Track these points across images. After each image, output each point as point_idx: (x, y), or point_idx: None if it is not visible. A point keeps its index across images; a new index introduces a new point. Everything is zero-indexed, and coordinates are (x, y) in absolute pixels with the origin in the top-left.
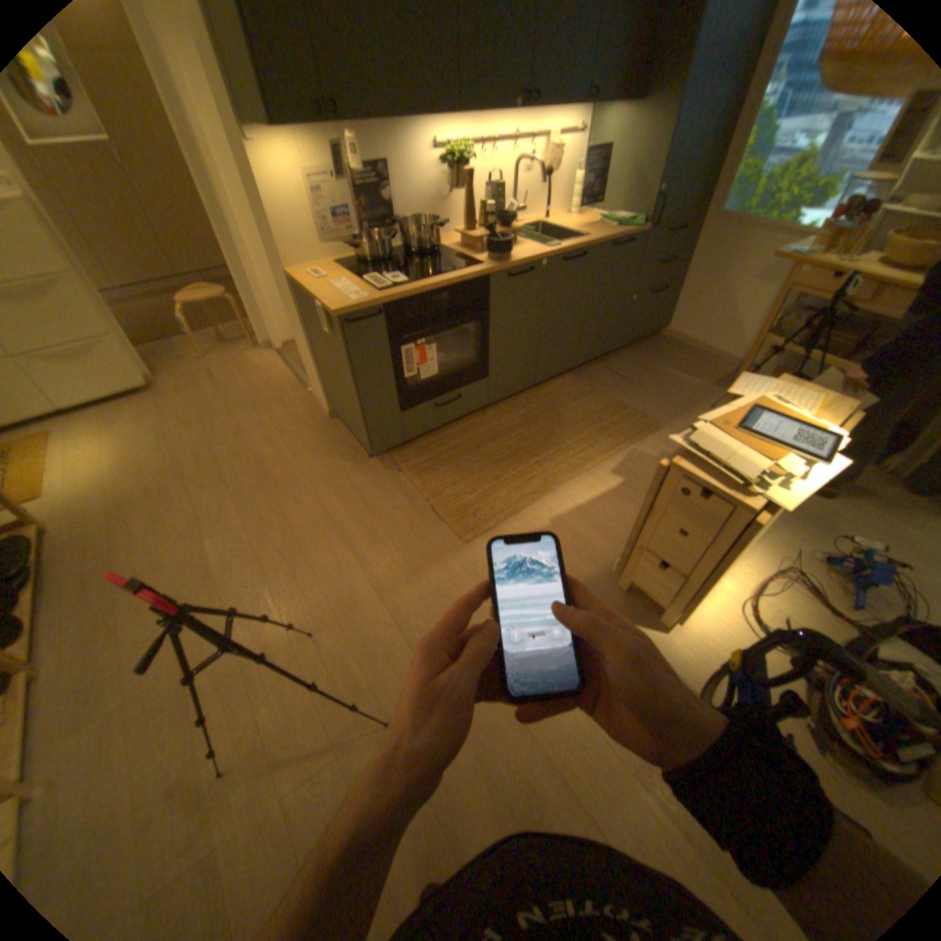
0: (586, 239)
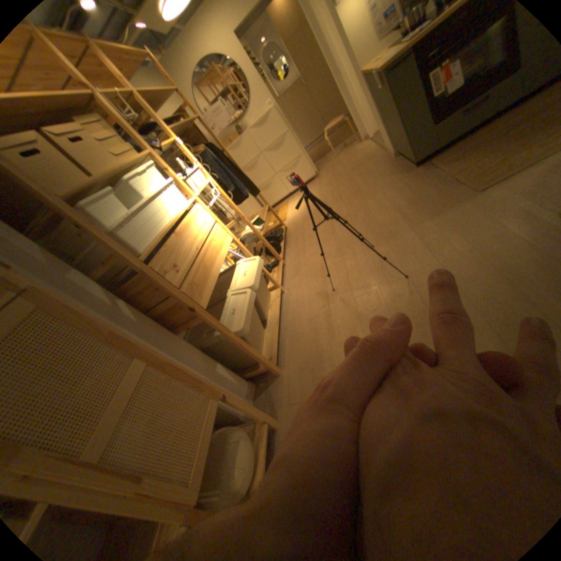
0: None
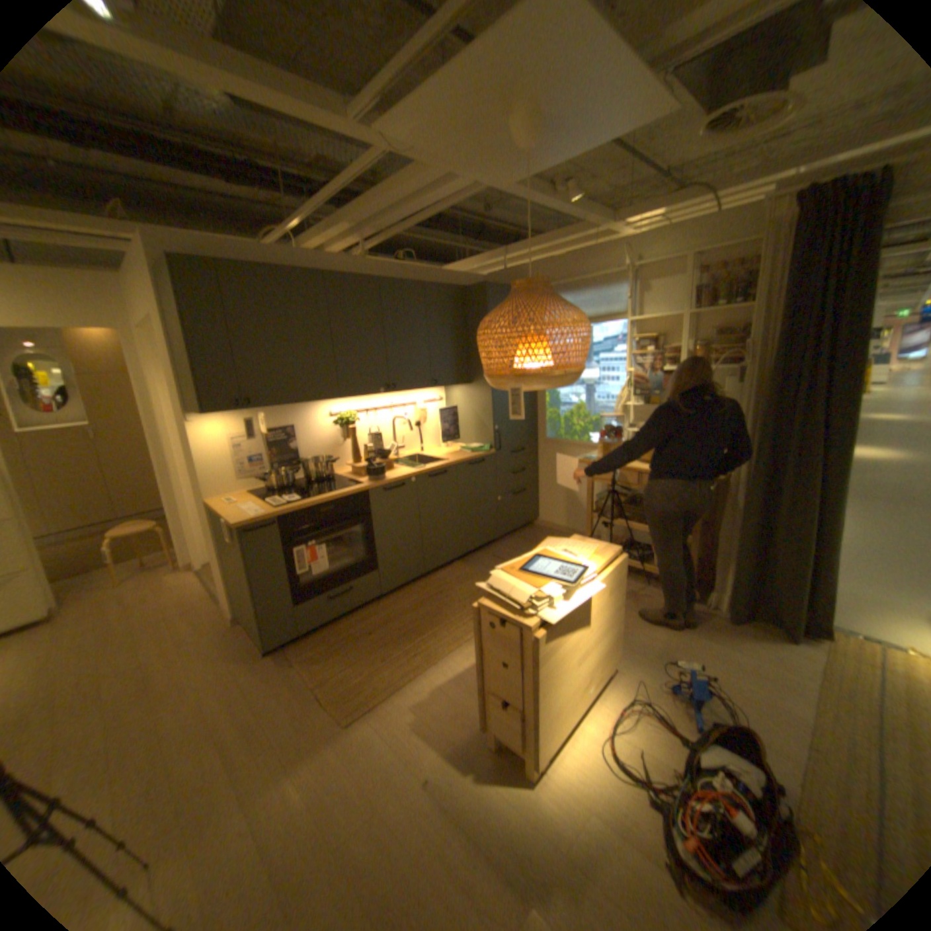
0: (446, 462)
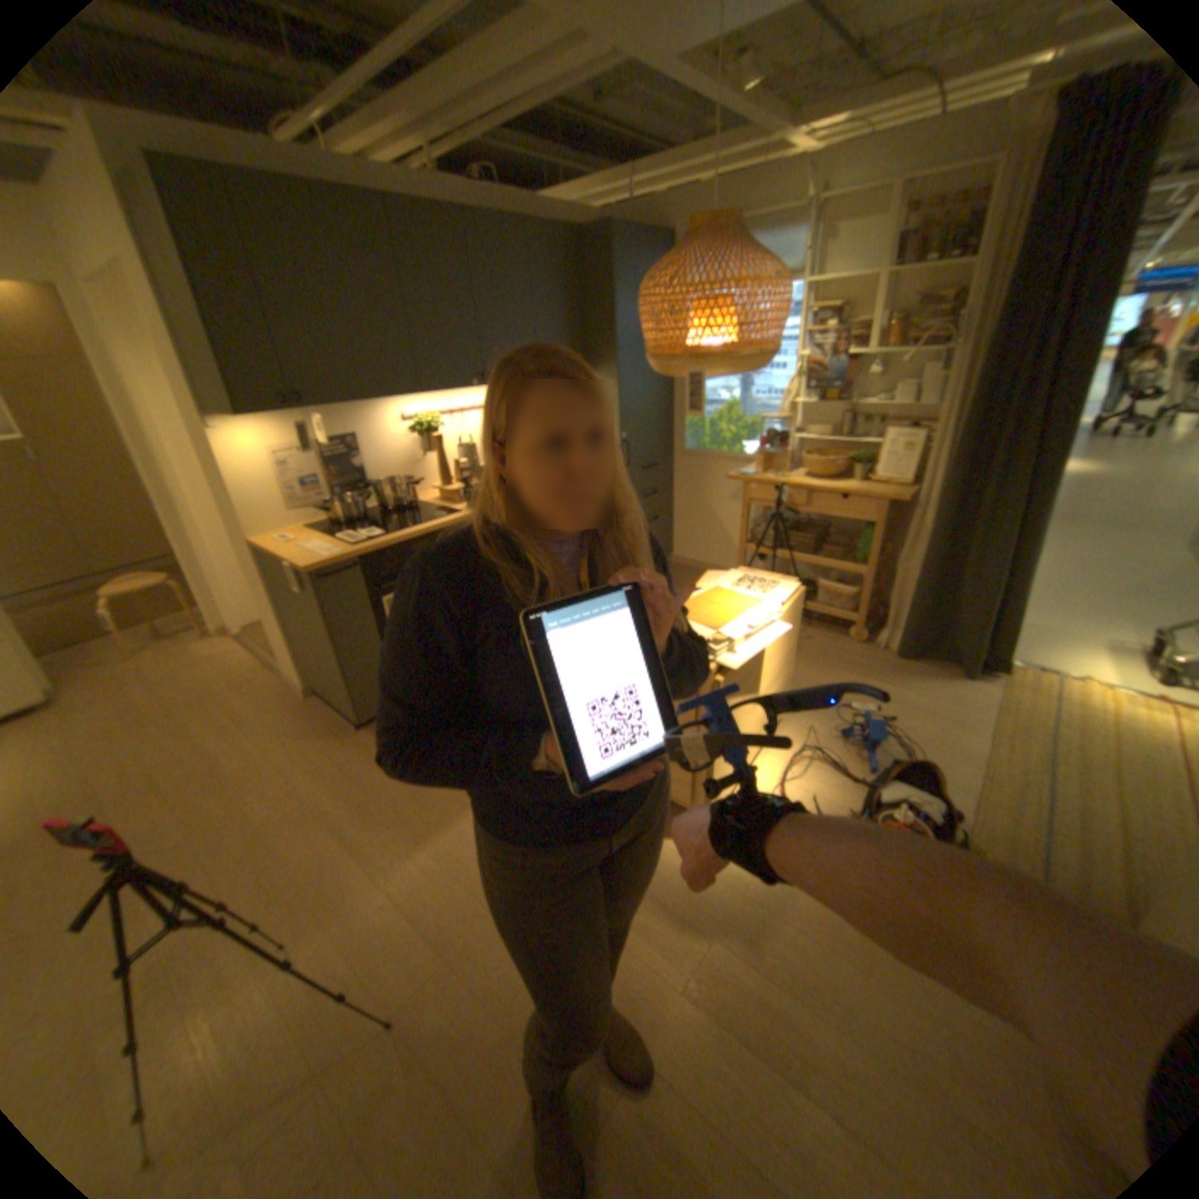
0: None
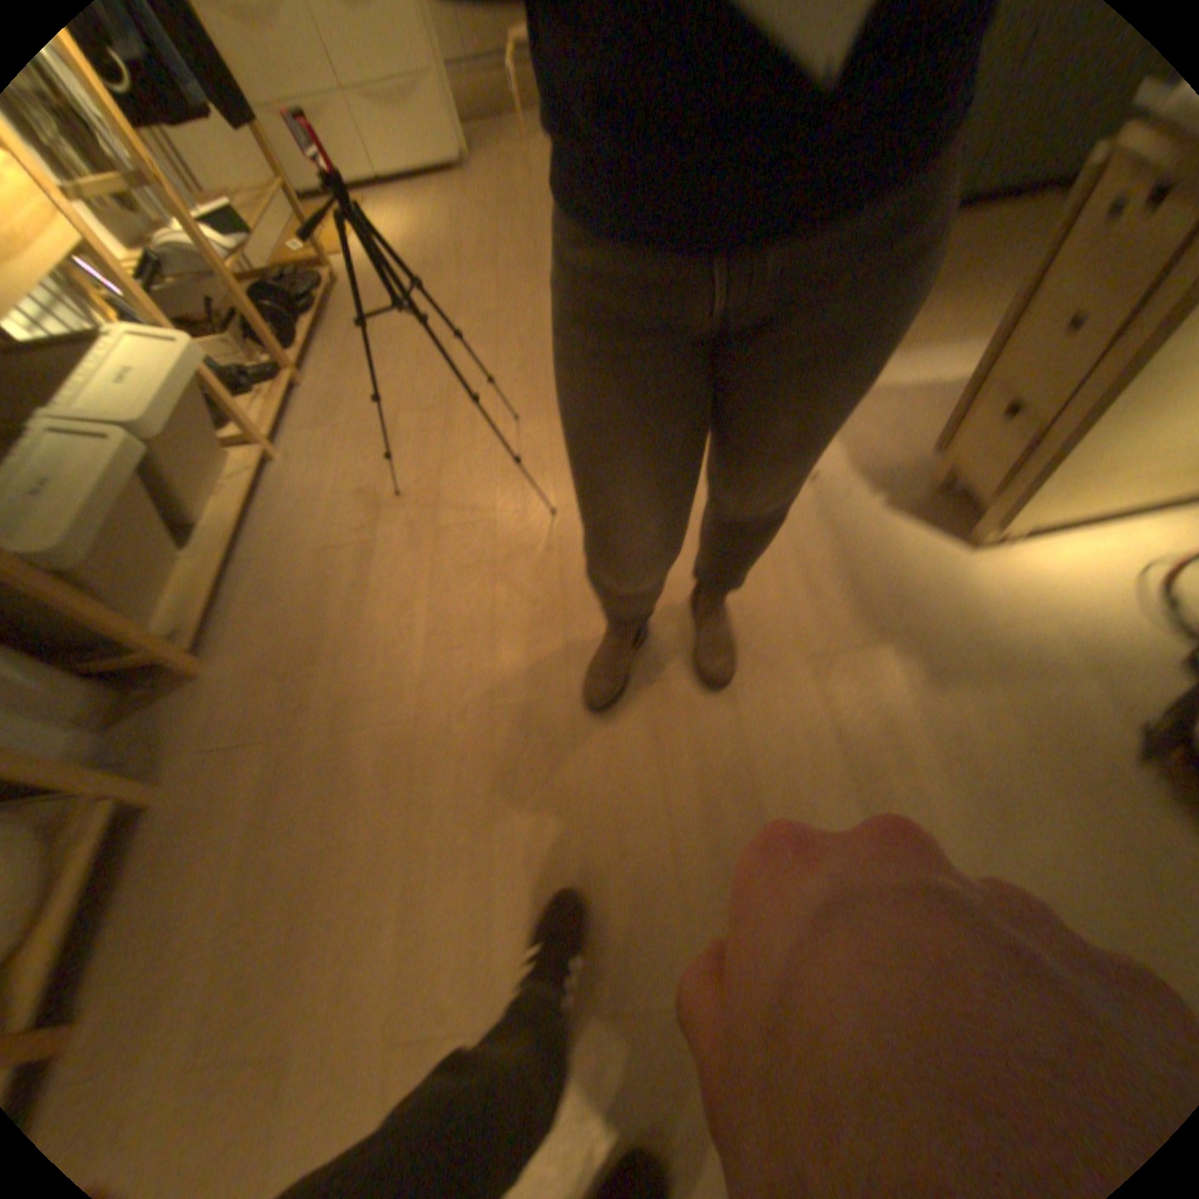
0: None
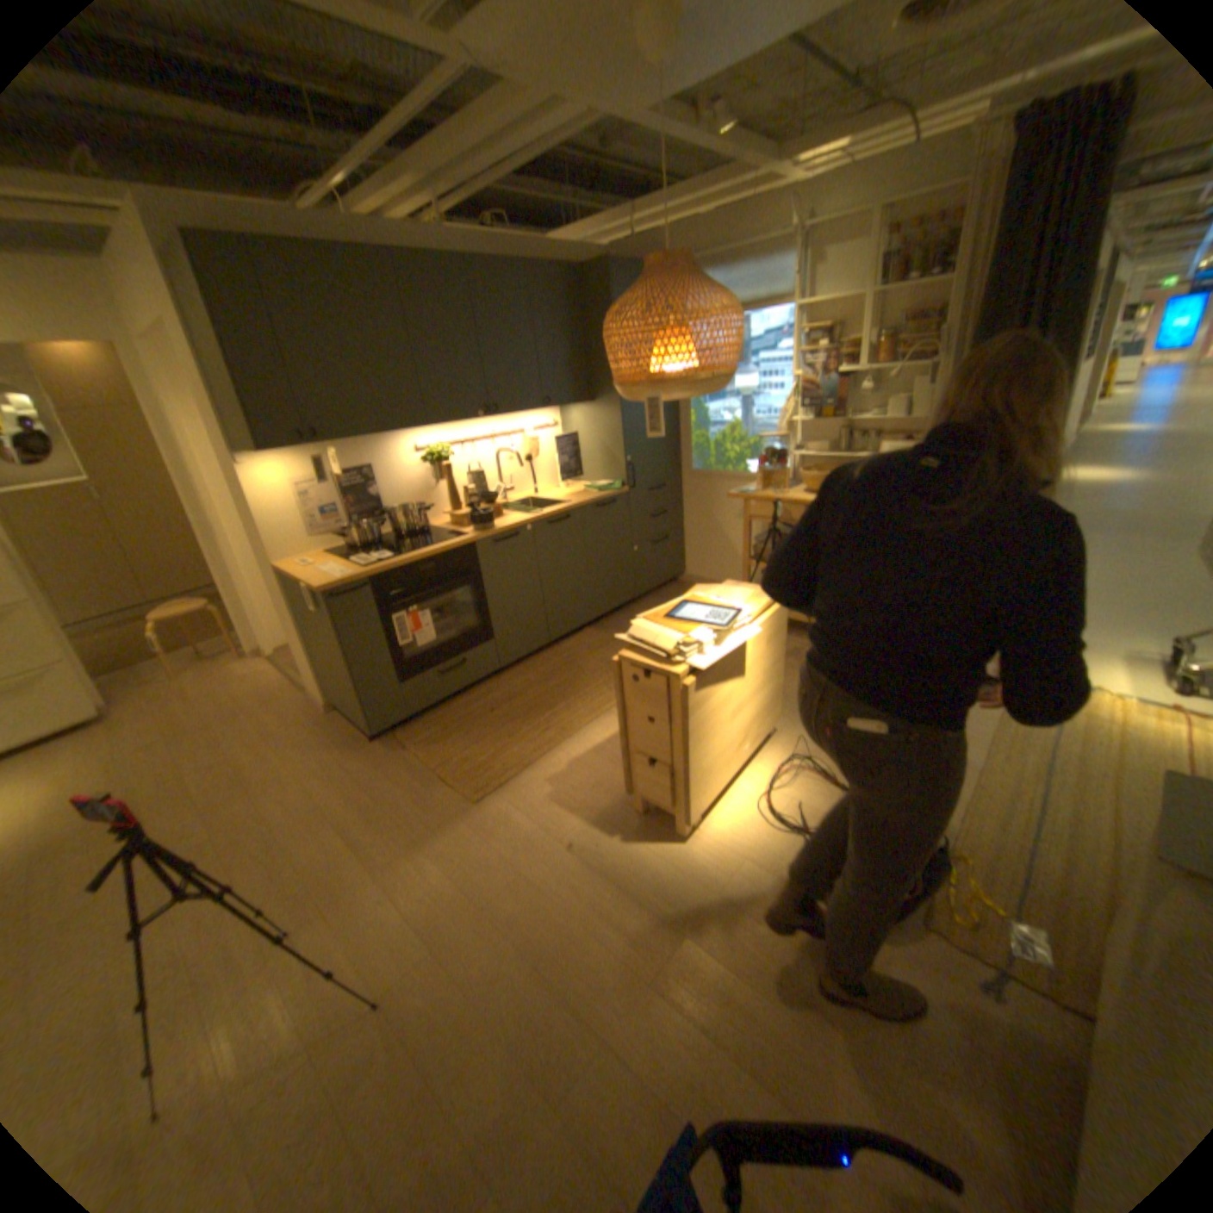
0: (567, 505)
